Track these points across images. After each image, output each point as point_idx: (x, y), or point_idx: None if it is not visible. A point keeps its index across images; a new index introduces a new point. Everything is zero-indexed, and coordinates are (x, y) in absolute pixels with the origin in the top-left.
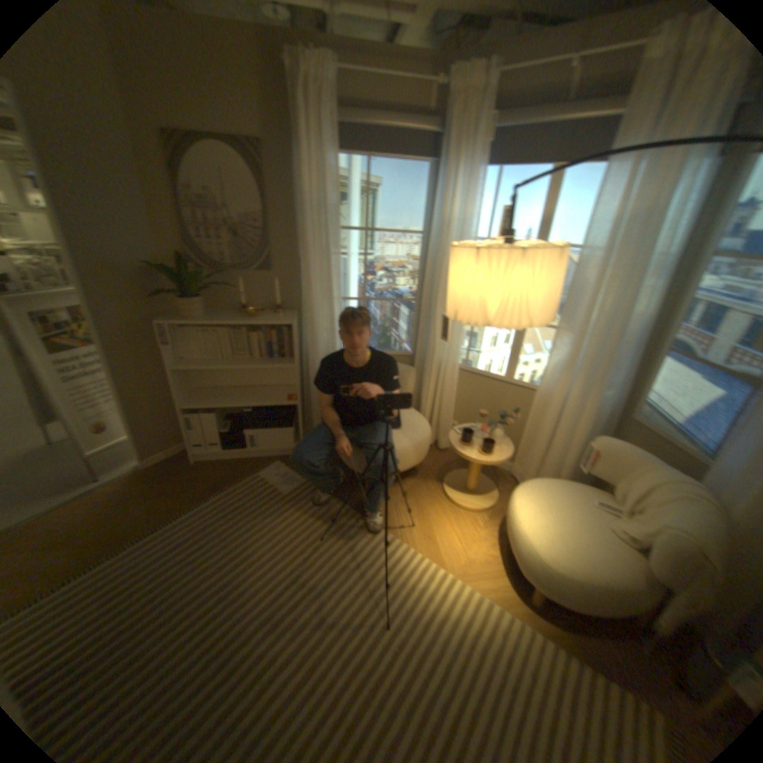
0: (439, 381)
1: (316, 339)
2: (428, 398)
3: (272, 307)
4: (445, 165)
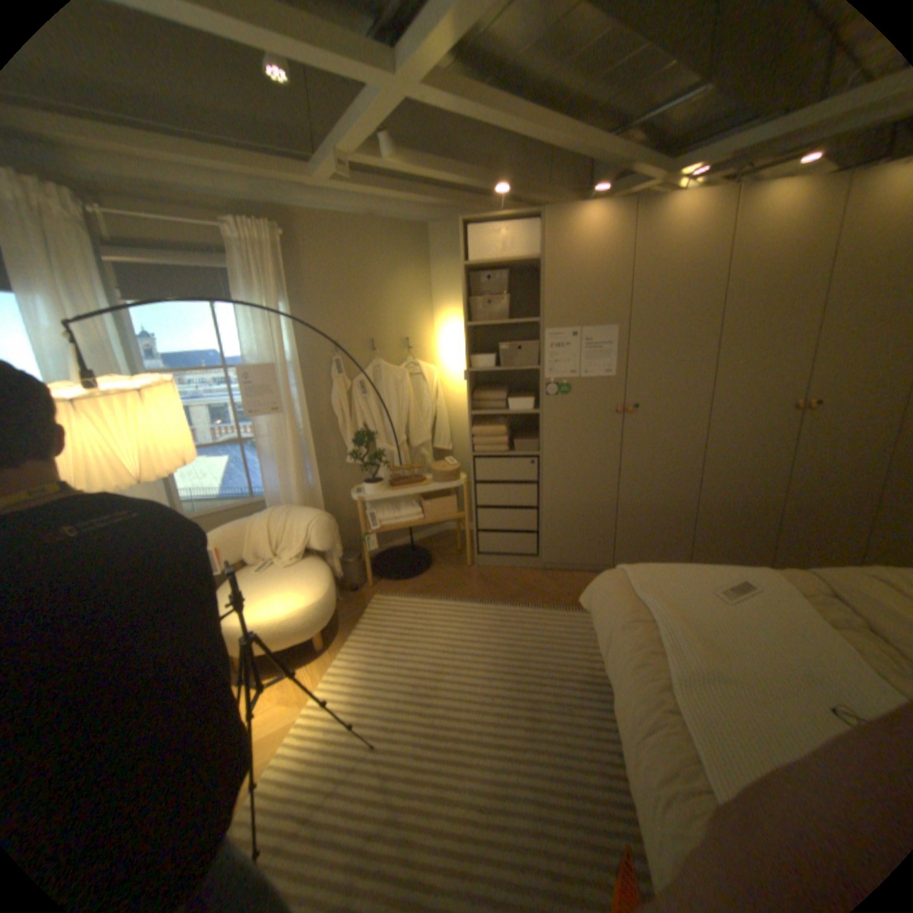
0: None
1: None
2: None
3: None
4: None
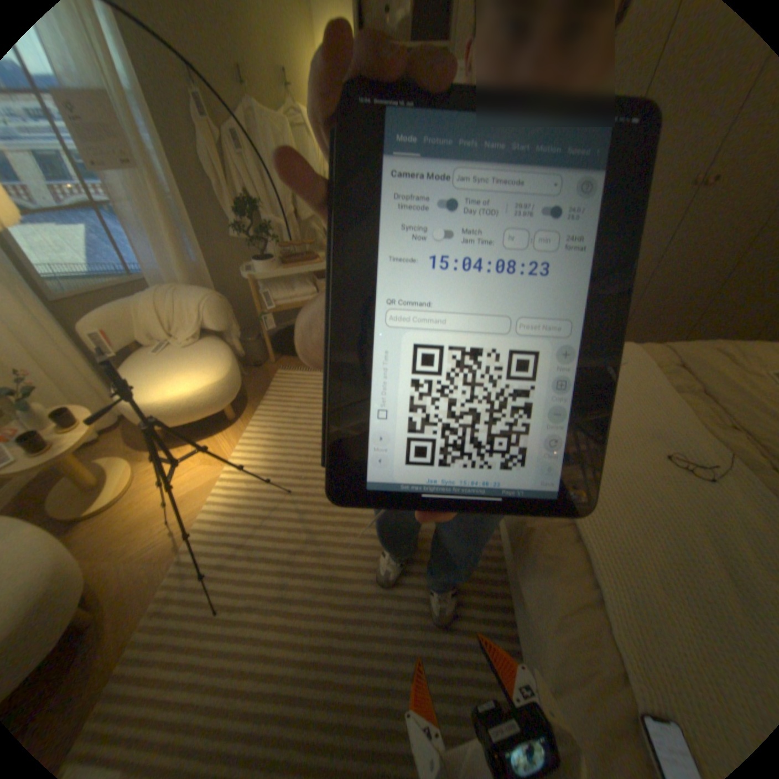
0: None
1: None
2: None
3: None
4: None
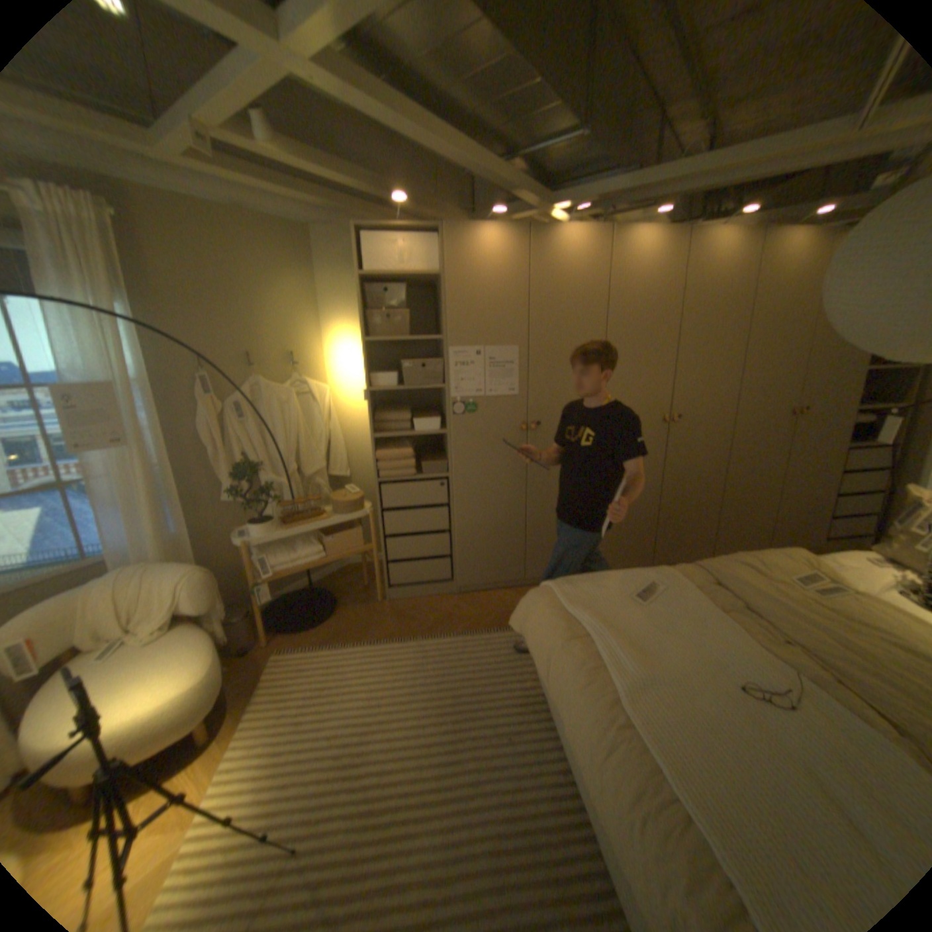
0: None
1: None
2: None
3: None
4: None
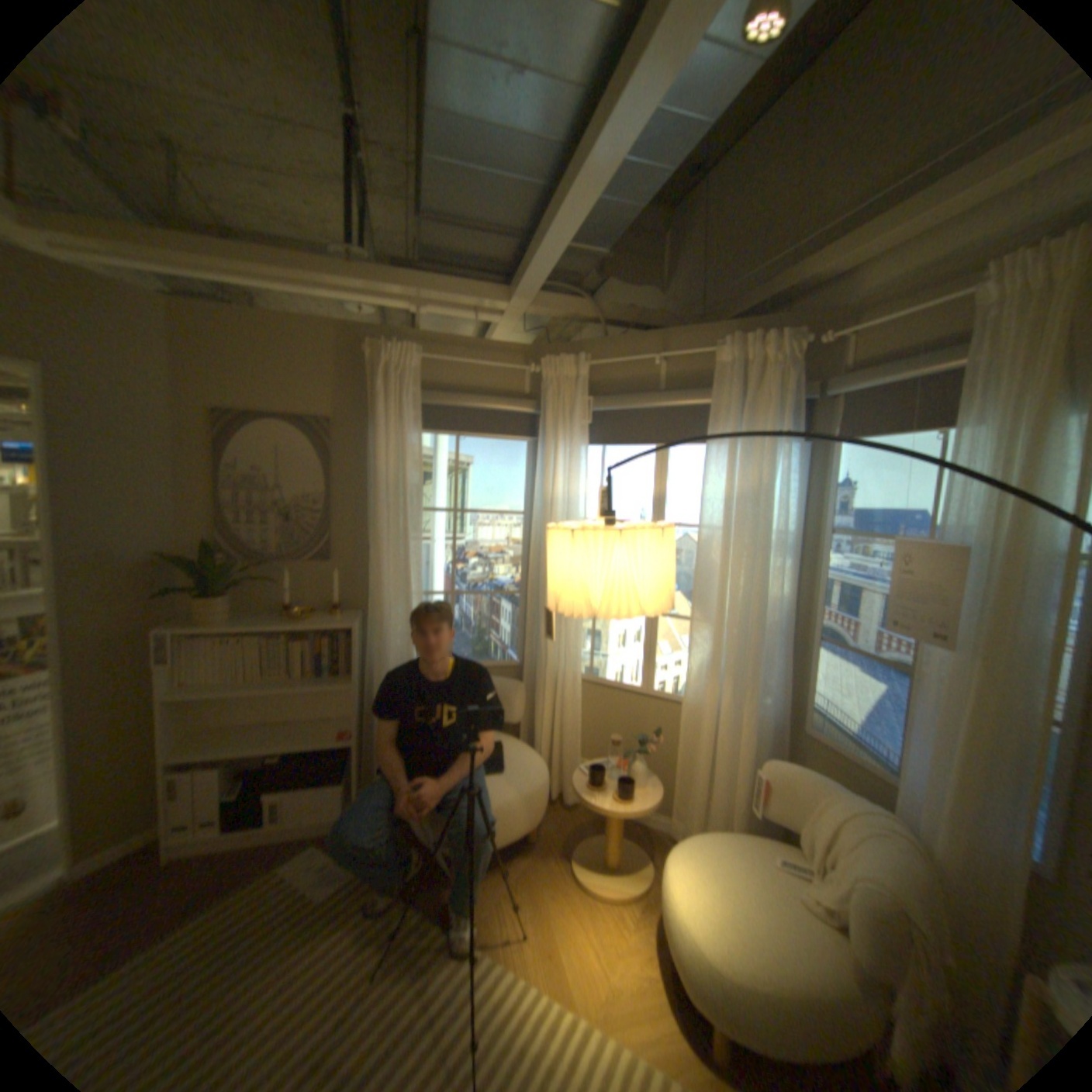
0: (559, 698)
1: (388, 646)
2: (545, 725)
3: (329, 606)
4: (547, 444)
